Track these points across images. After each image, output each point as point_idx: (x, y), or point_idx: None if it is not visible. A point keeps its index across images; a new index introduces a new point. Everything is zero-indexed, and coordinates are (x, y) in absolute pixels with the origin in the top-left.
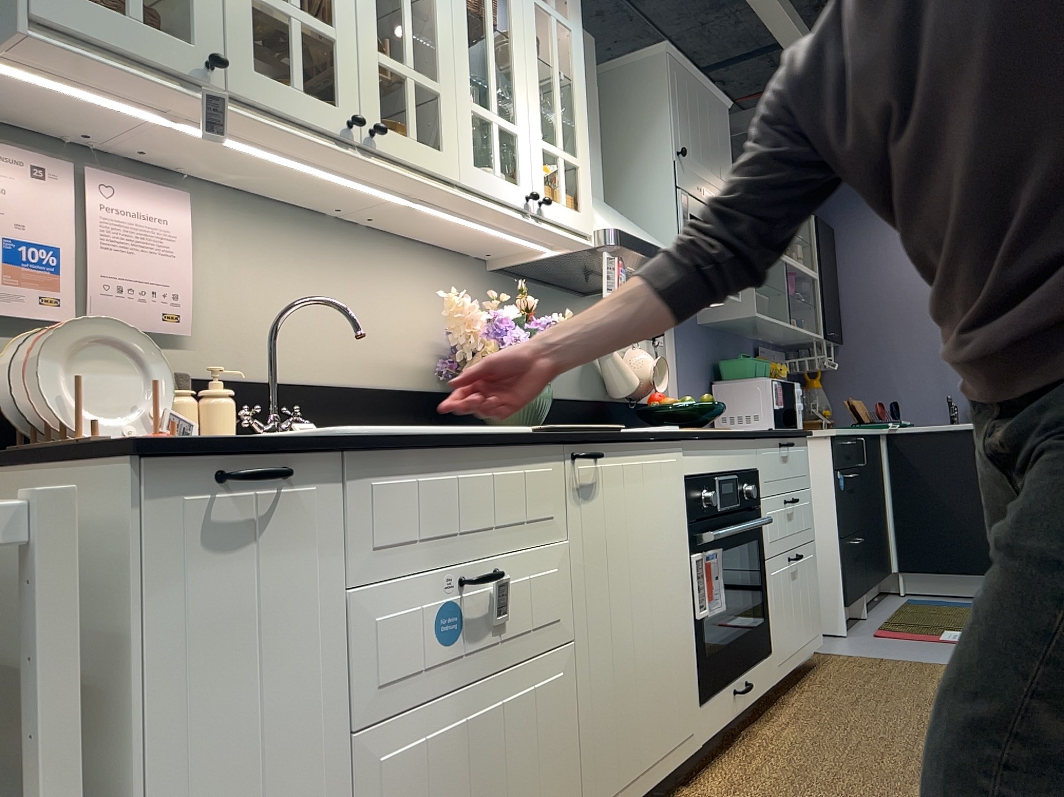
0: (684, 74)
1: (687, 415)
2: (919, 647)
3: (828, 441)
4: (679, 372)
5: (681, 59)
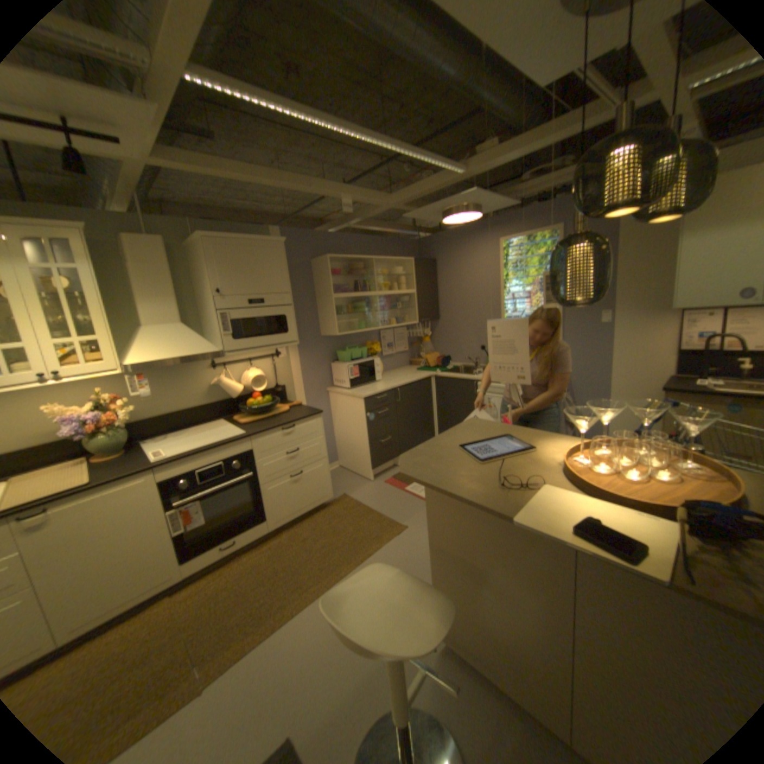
0: (222, 241)
1: (255, 409)
2: (388, 495)
3: (363, 399)
4: (301, 365)
5: (216, 235)
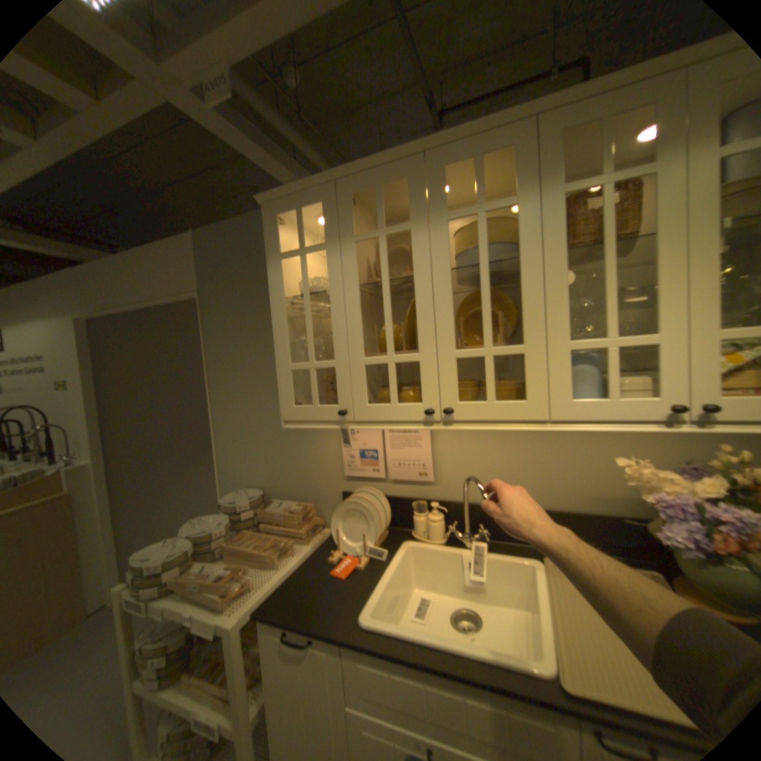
0: None
1: None
2: None
3: None
4: None
5: None
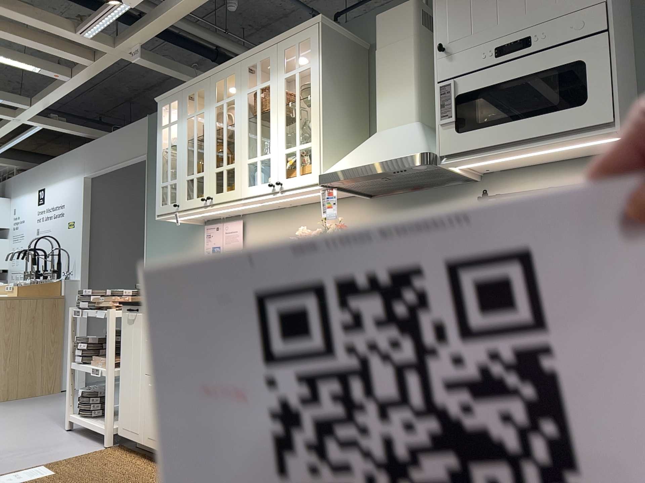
0: None
1: None
2: None
3: None
4: None
5: None
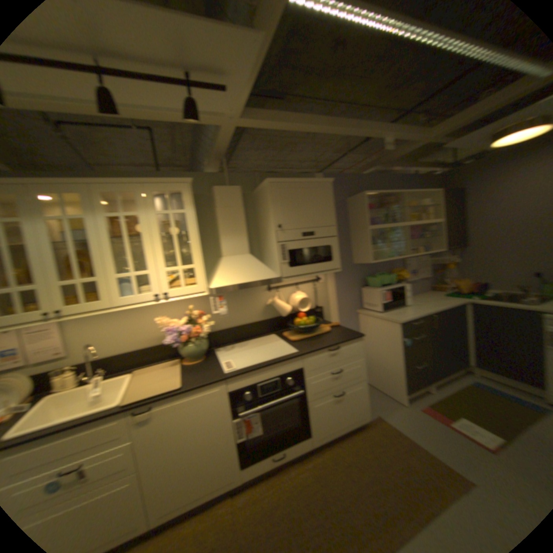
0: (286, 185)
1: (303, 328)
2: (433, 431)
3: (401, 325)
4: (337, 289)
5: (282, 180)
